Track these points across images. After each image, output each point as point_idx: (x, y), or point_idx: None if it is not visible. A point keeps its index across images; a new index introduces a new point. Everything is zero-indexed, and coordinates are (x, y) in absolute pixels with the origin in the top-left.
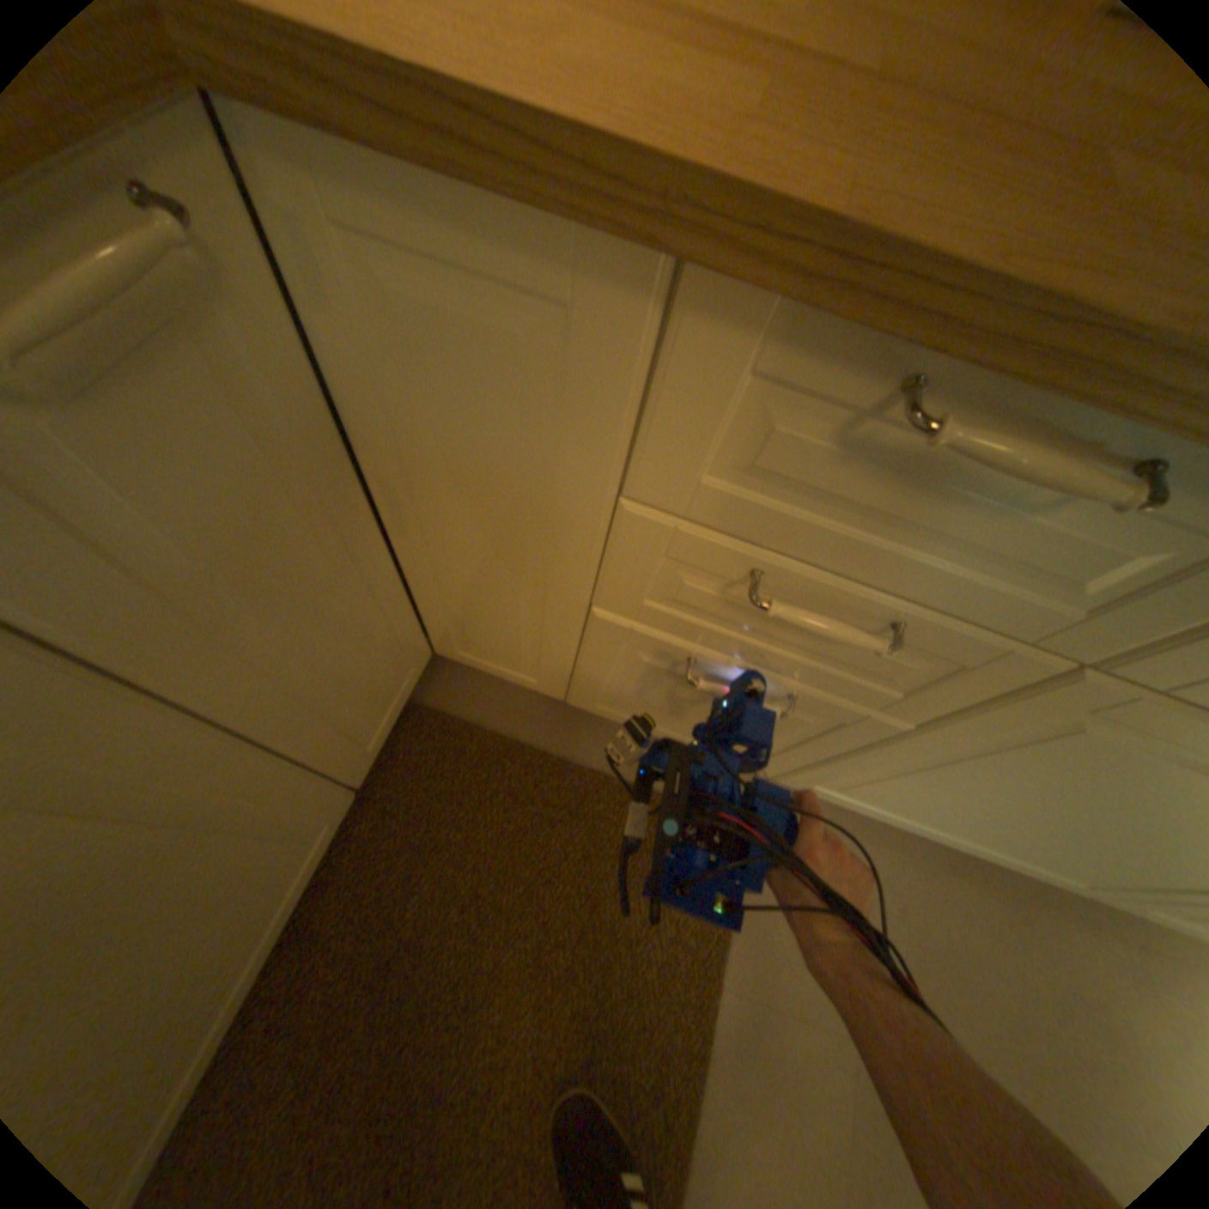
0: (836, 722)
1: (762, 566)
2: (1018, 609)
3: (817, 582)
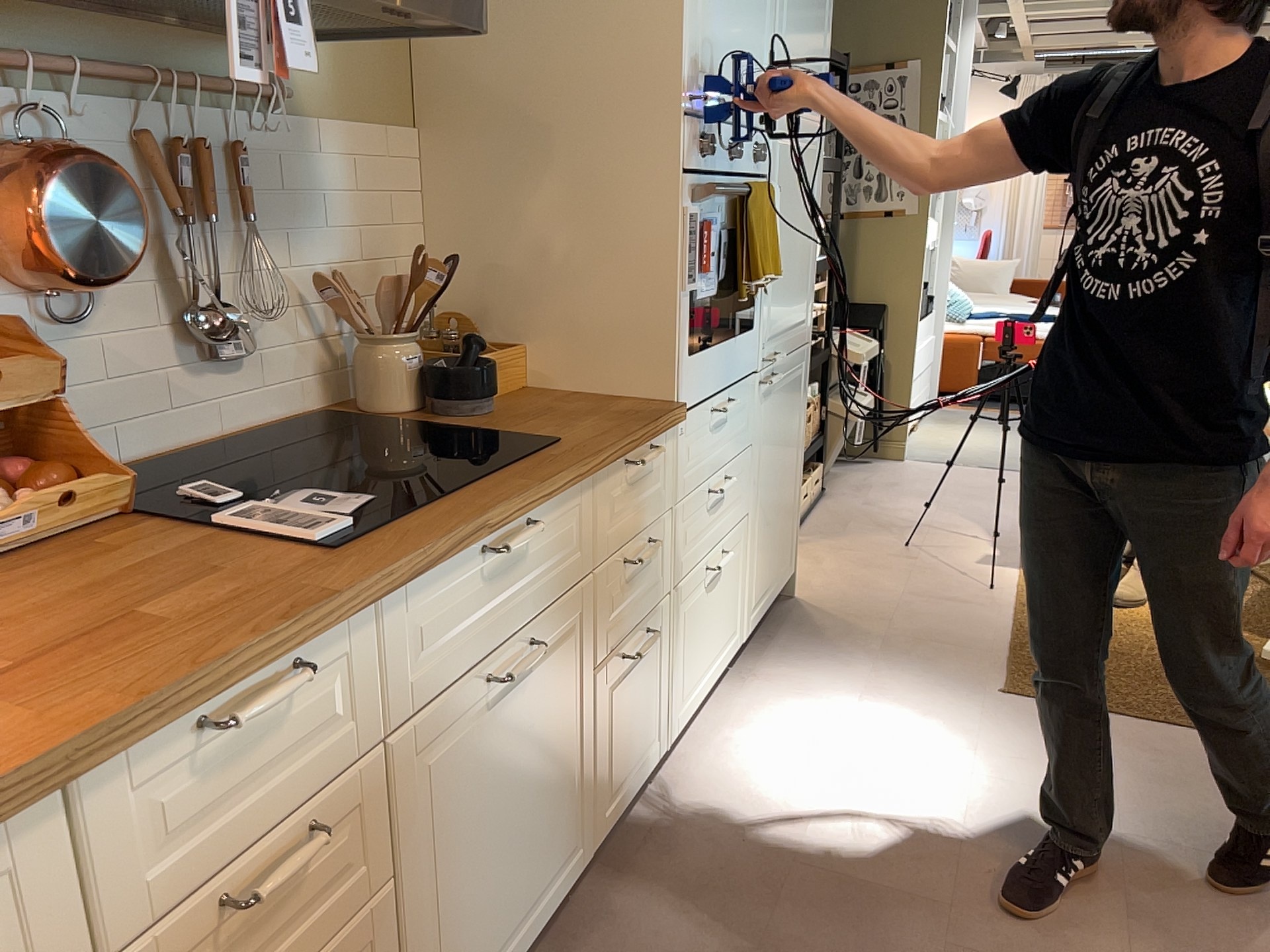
0: (368, 951)
1: (223, 891)
2: (336, 753)
3: (256, 860)
